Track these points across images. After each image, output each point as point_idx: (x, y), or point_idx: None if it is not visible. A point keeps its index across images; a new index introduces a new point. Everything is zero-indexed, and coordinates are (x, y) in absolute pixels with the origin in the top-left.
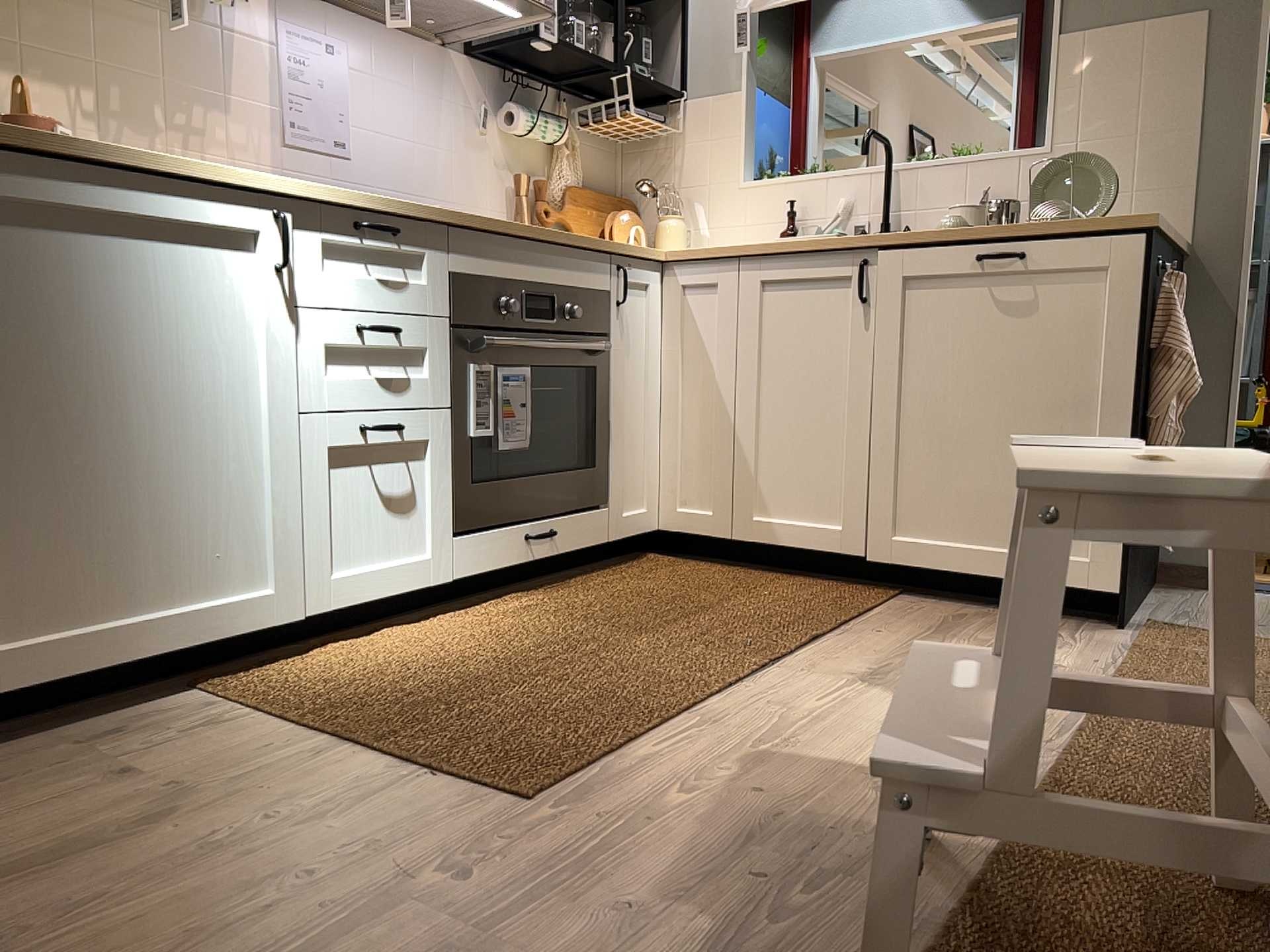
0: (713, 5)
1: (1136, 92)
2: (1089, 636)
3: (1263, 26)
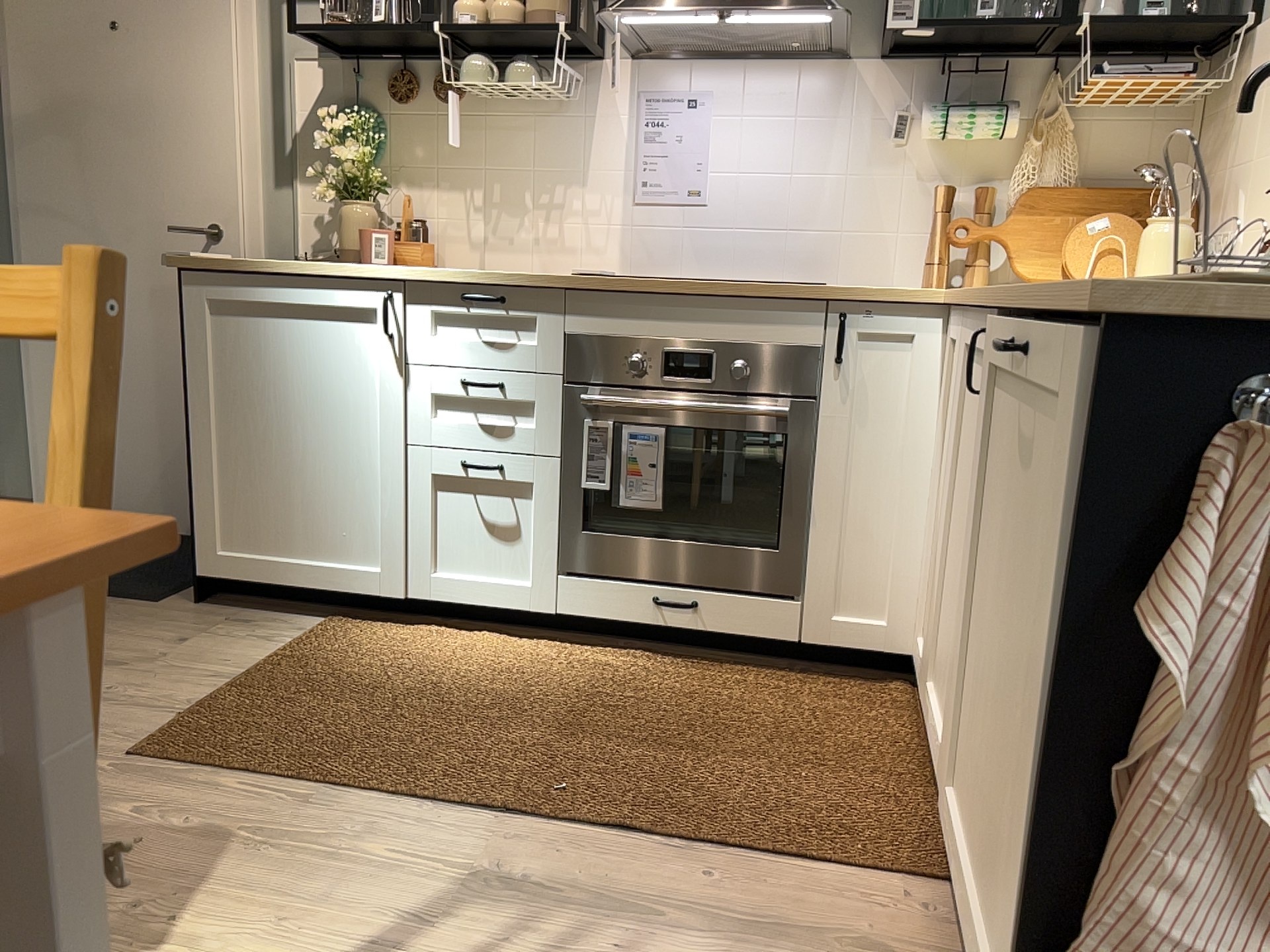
0: None
1: None
2: None
3: None
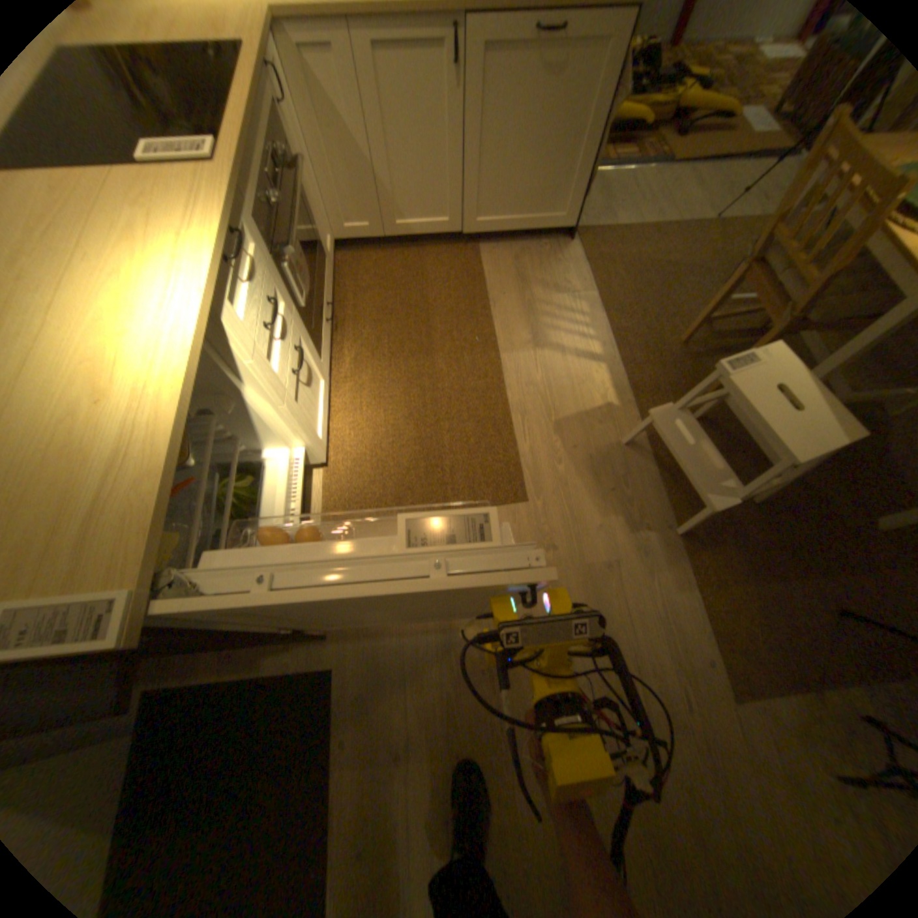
0: None
1: None
2: (571, 258)
3: None
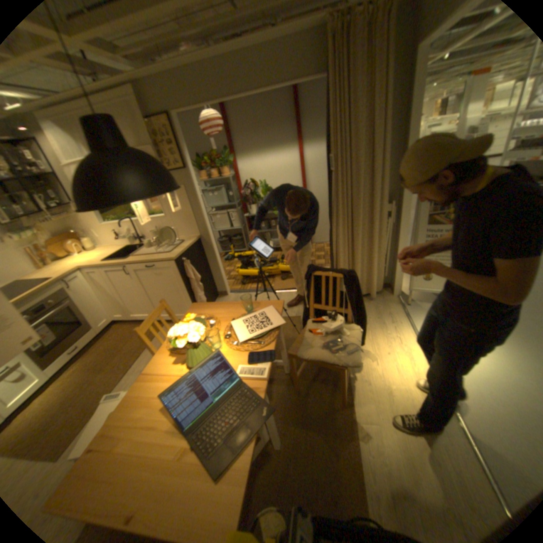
0: (67, 176)
1: (179, 203)
2: None
3: (197, 189)
